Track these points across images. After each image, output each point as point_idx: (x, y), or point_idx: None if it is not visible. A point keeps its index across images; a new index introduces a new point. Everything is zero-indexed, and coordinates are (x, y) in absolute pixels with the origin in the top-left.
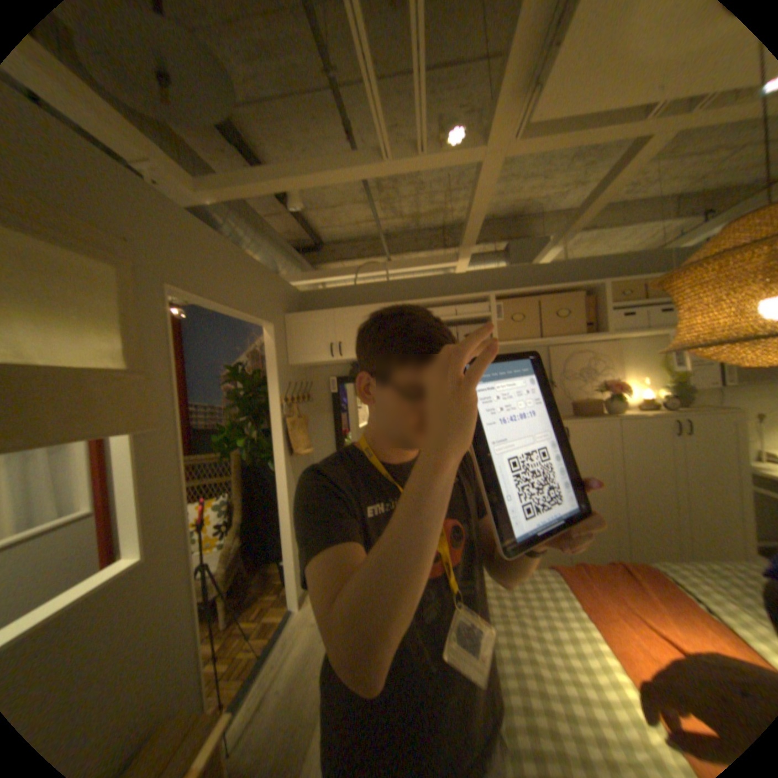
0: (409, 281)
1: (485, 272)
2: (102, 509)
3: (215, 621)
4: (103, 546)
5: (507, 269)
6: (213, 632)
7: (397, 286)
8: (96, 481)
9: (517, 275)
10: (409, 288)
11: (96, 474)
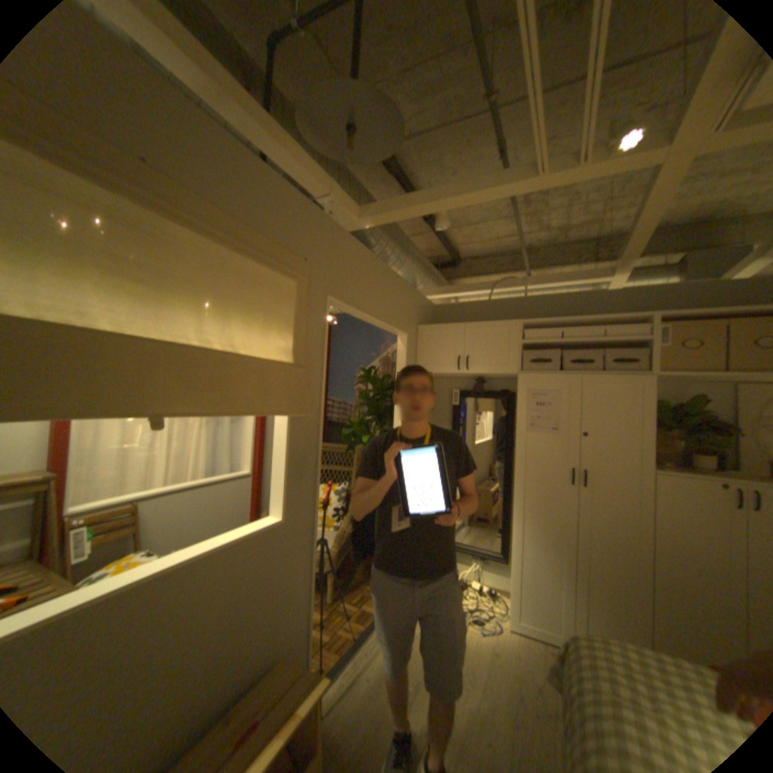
0: (550, 298)
1: (649, 289)
2: (258, 475)
3: (324, 596)
4: (254, 505)
5: (681, 286)
6: (321, 604)
7: (535, 303)
8: (257, 451)
9: (695, 294)
10: (549, 305)
11: (257, 446)
